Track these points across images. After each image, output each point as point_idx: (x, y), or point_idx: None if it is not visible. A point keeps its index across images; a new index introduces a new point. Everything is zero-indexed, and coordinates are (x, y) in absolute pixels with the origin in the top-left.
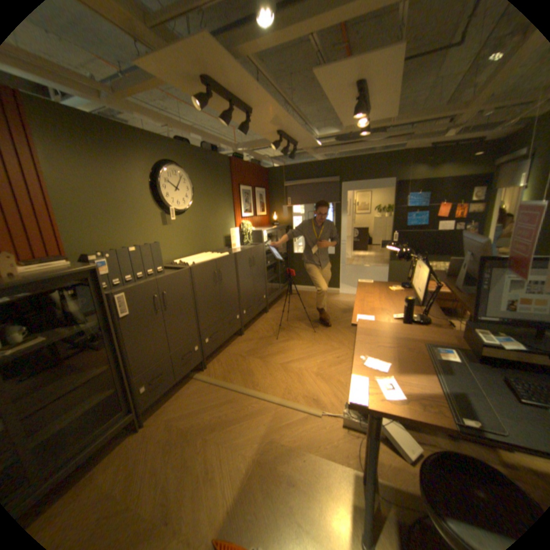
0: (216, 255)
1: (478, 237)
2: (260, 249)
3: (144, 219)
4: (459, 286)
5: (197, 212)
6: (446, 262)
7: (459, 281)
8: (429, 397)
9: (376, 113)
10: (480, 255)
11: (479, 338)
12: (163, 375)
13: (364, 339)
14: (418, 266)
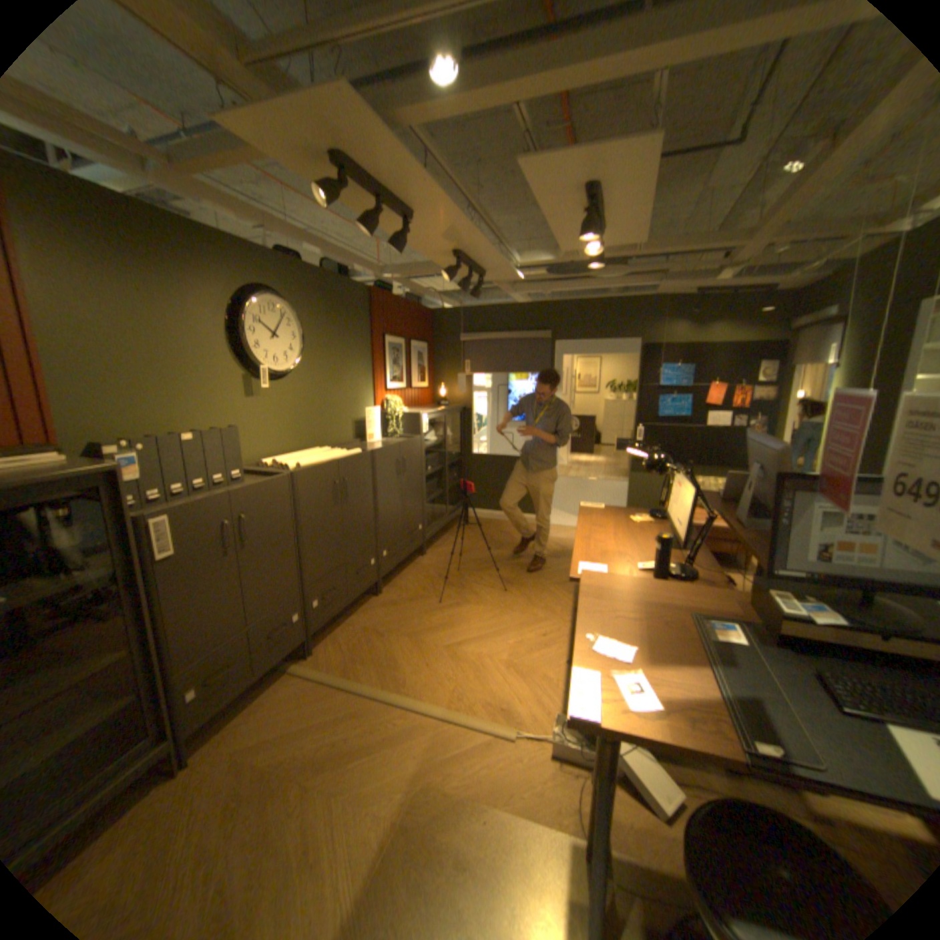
0: (340, 453)
1: (770, 441)
2: (416, 446)
3: (212, 384)
4: (742, 518)
5: (308, 376)
6: (719, 478)
7: (741, 511)
8: (700, 705)
9: (612, 235)
10: (774, 470)
11: (775, 605)
12: (231, 667)
13: (593, 605)
14: (677, 484)
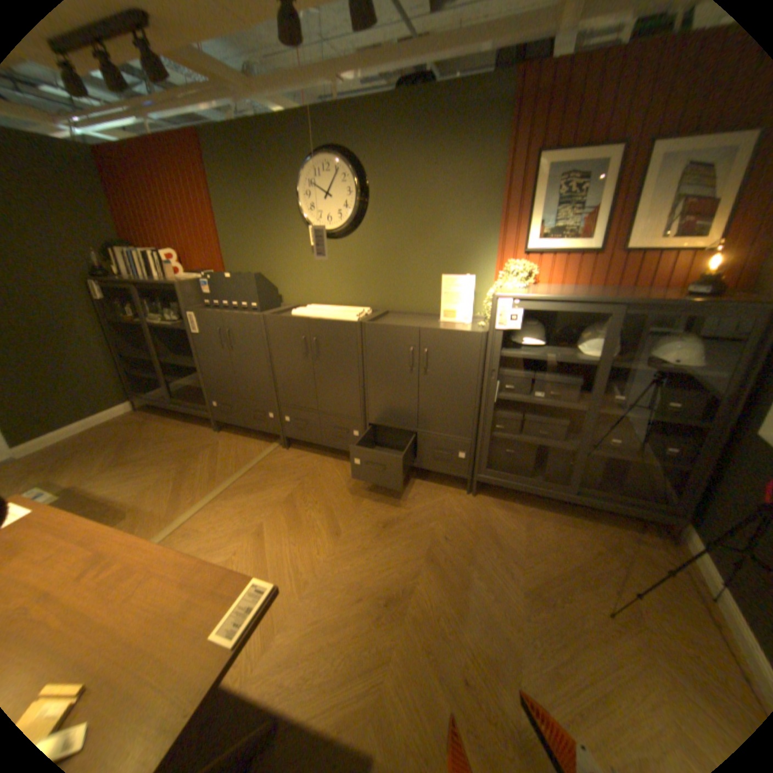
0: (342, 315)
1: None
2: (466, 343)
3: (288, 242)
4: None
5: (377, 233)
6: None
7: None
8: None
9: None
10: None
11: None
12: (232, 408)
13: None
14: None
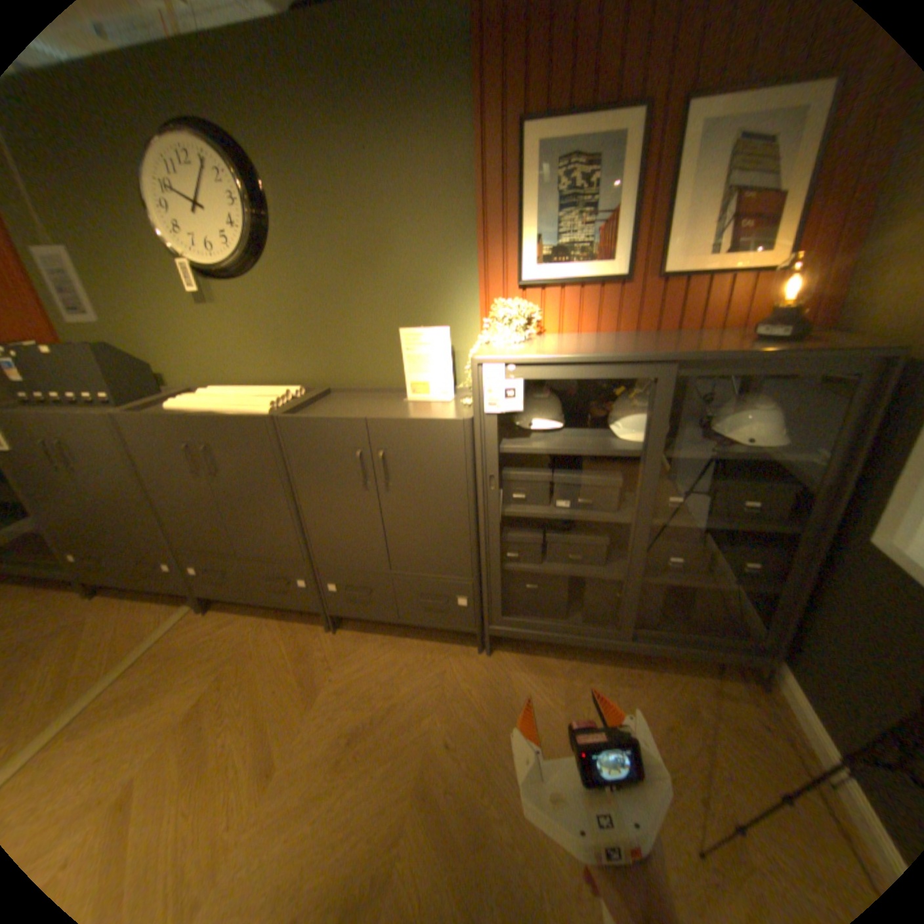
0: (246, 405)
1: None
2: (441, 438)
3: (152, 289)
4: None
5: (291, 267)
6: None
7: None
8: None
9: None
10: None
11: None
12: (100, 564)
13: None
14: None
